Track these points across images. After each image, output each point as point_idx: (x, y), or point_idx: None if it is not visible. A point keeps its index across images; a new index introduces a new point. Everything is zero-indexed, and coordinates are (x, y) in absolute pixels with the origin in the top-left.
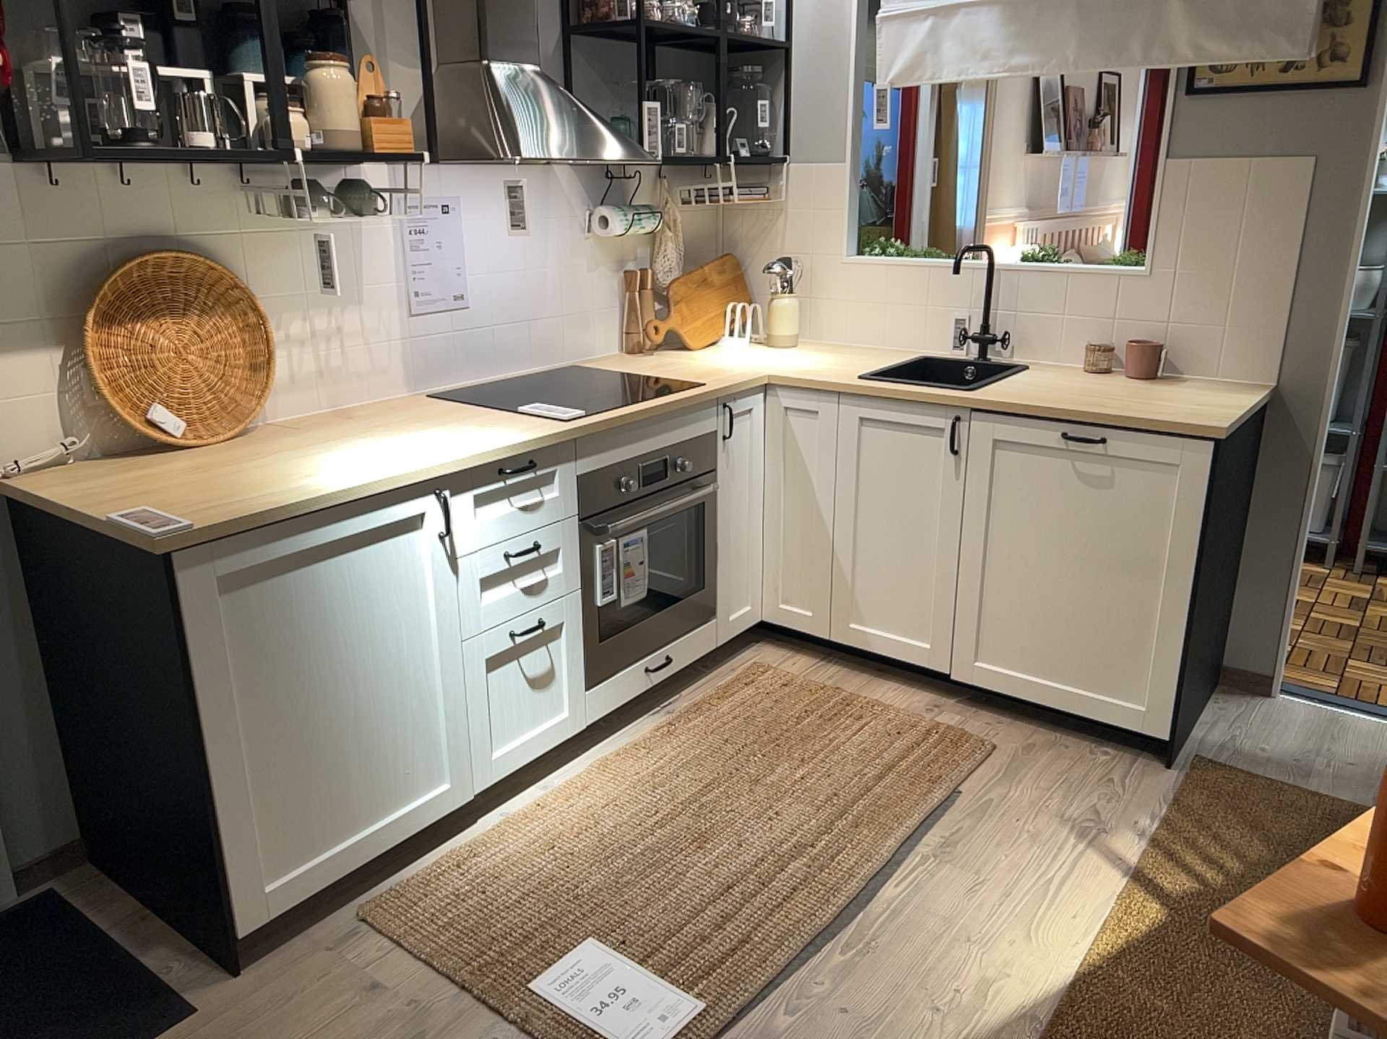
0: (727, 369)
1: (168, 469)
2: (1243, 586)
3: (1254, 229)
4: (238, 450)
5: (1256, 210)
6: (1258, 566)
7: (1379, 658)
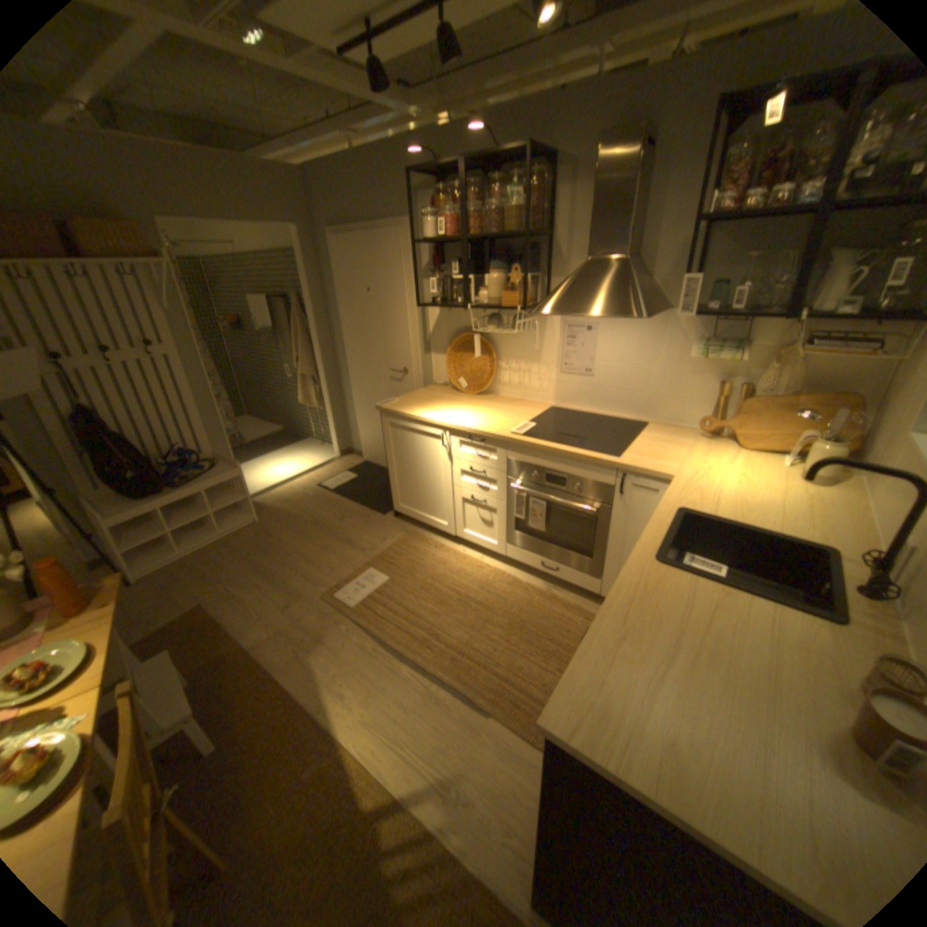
0: (678, 462)
1: (441, 395)
2: None
3: None
4: (464, 398)
5: None
6: None
7: None
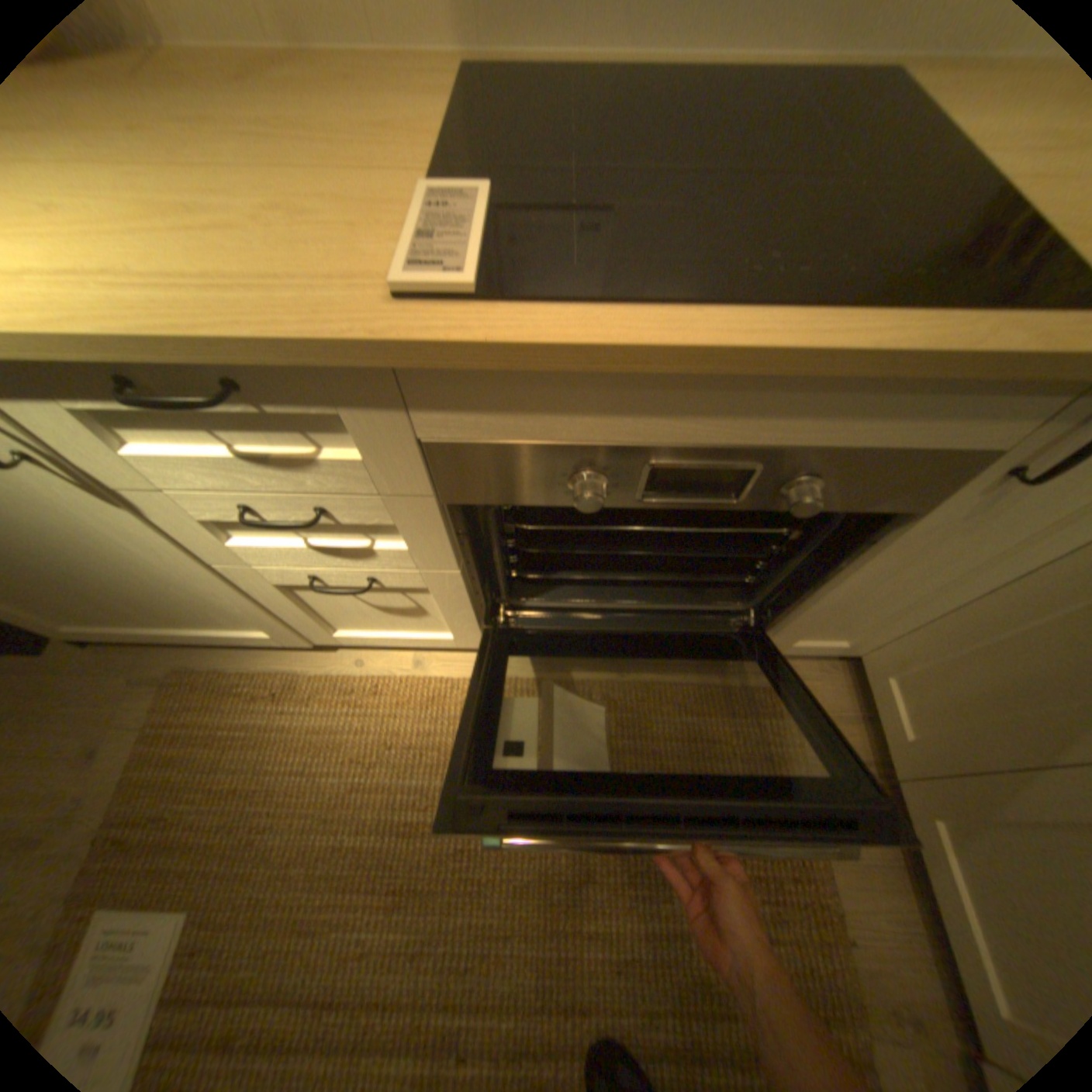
0: None
1: None
2: None
3: None
4: None
5: None
6: None
7: None
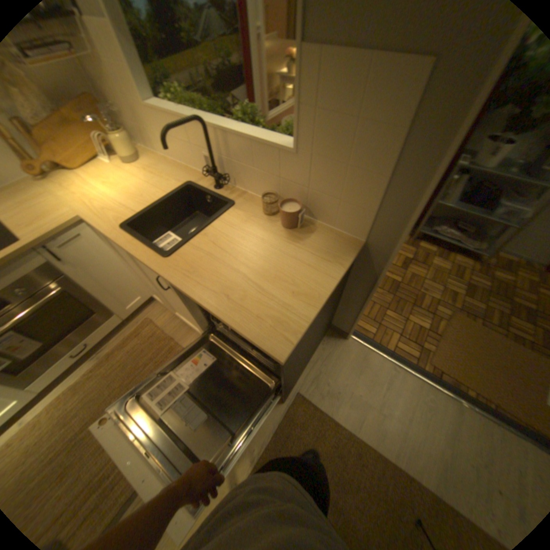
0: (58, 207)
1: None
2: (338, 308)
3: (364, 134)
4: None
5: (369, 116)
6: (344, 305)
7: (398, 310)
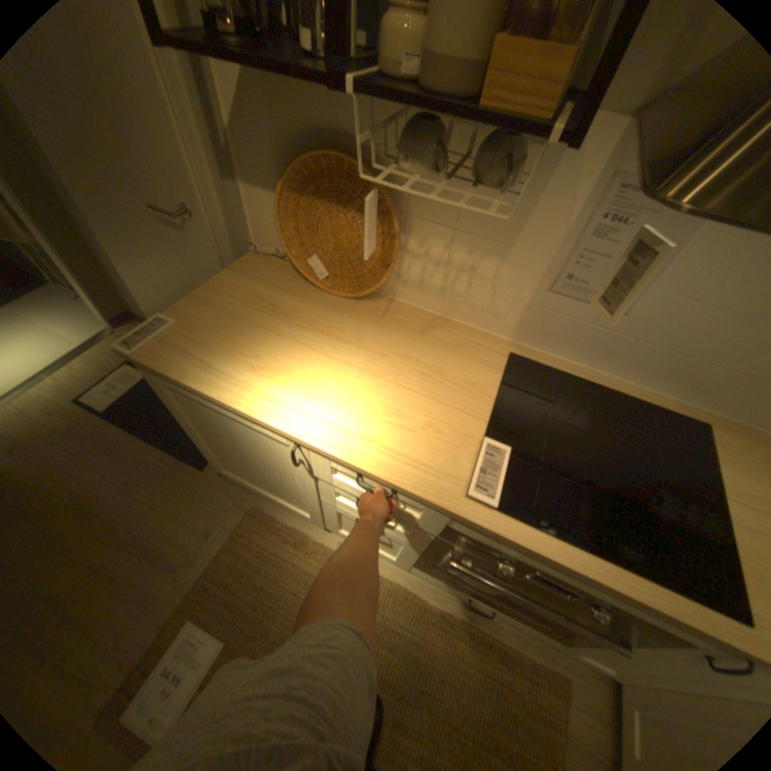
0: None
1: (275, 296)
2: None
3: None
4: (326, 307)
5: None
6: None
7: None
